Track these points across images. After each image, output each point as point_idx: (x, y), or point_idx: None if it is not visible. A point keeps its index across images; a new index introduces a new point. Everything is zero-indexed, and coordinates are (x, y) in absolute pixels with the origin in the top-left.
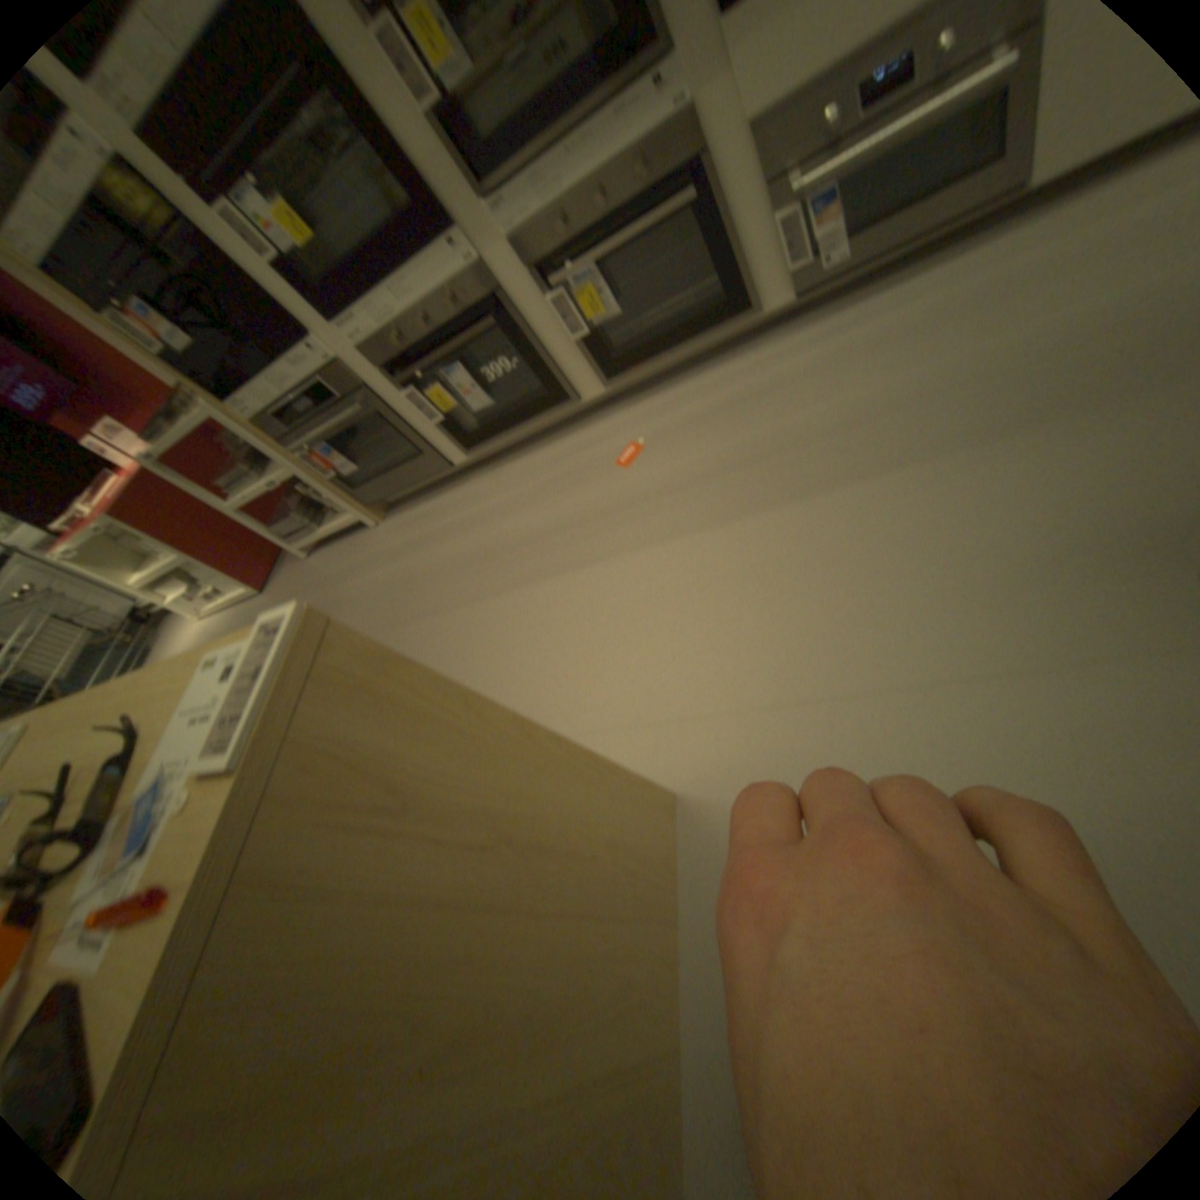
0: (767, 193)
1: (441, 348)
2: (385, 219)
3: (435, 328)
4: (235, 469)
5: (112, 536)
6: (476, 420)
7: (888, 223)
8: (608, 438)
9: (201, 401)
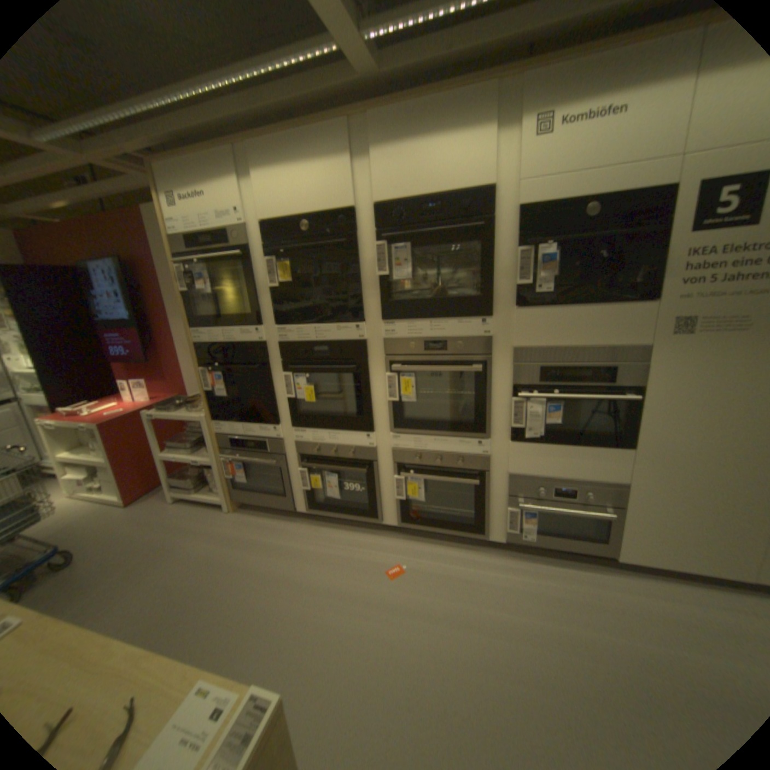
0: (506, 501)
1: (332, 469)
2: (346, 416)
3: (335, 459)
4: (181, 445)
5: (80, 432)
6: (323, 501)
7: (554, 541)
8: (385, 556)
9: (201, 415)
